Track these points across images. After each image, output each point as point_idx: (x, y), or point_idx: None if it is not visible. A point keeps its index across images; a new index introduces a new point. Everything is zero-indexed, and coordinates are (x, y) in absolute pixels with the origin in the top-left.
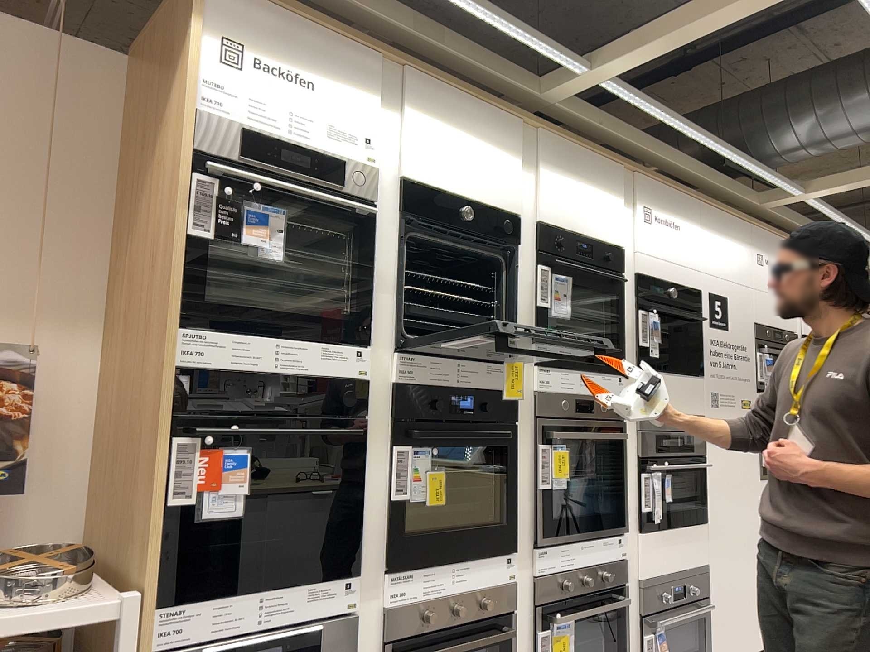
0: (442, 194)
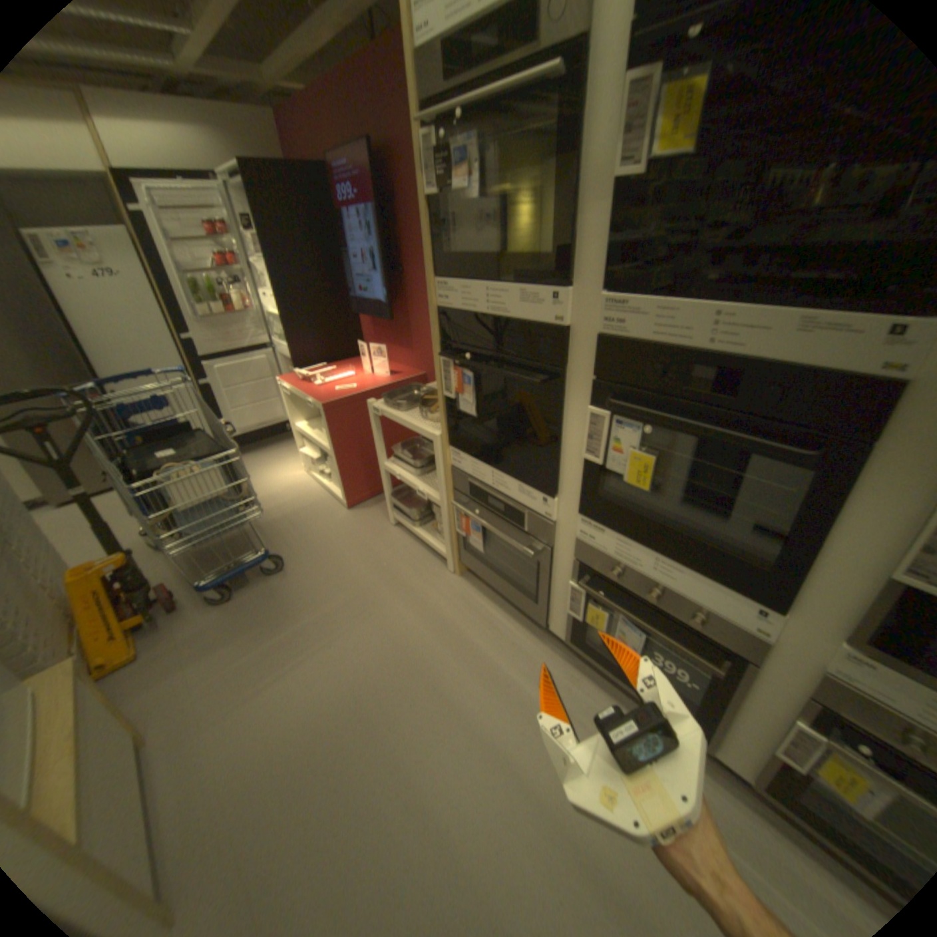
0: None
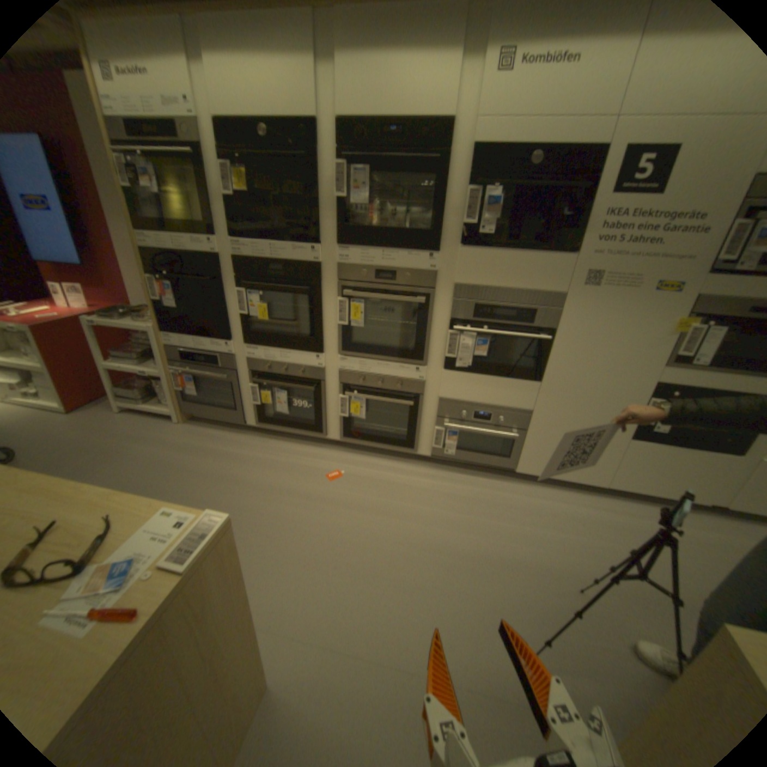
0: (241, 118)
